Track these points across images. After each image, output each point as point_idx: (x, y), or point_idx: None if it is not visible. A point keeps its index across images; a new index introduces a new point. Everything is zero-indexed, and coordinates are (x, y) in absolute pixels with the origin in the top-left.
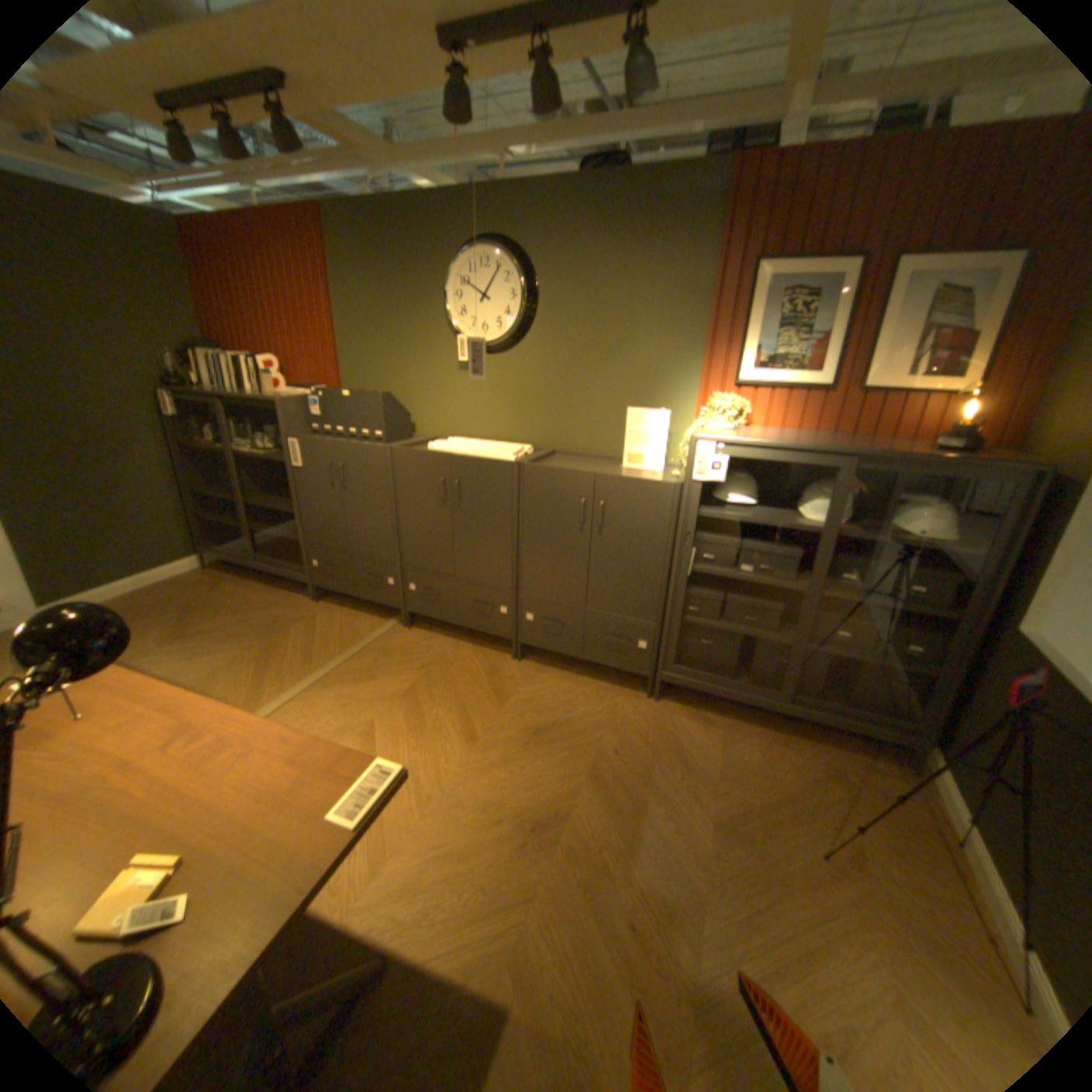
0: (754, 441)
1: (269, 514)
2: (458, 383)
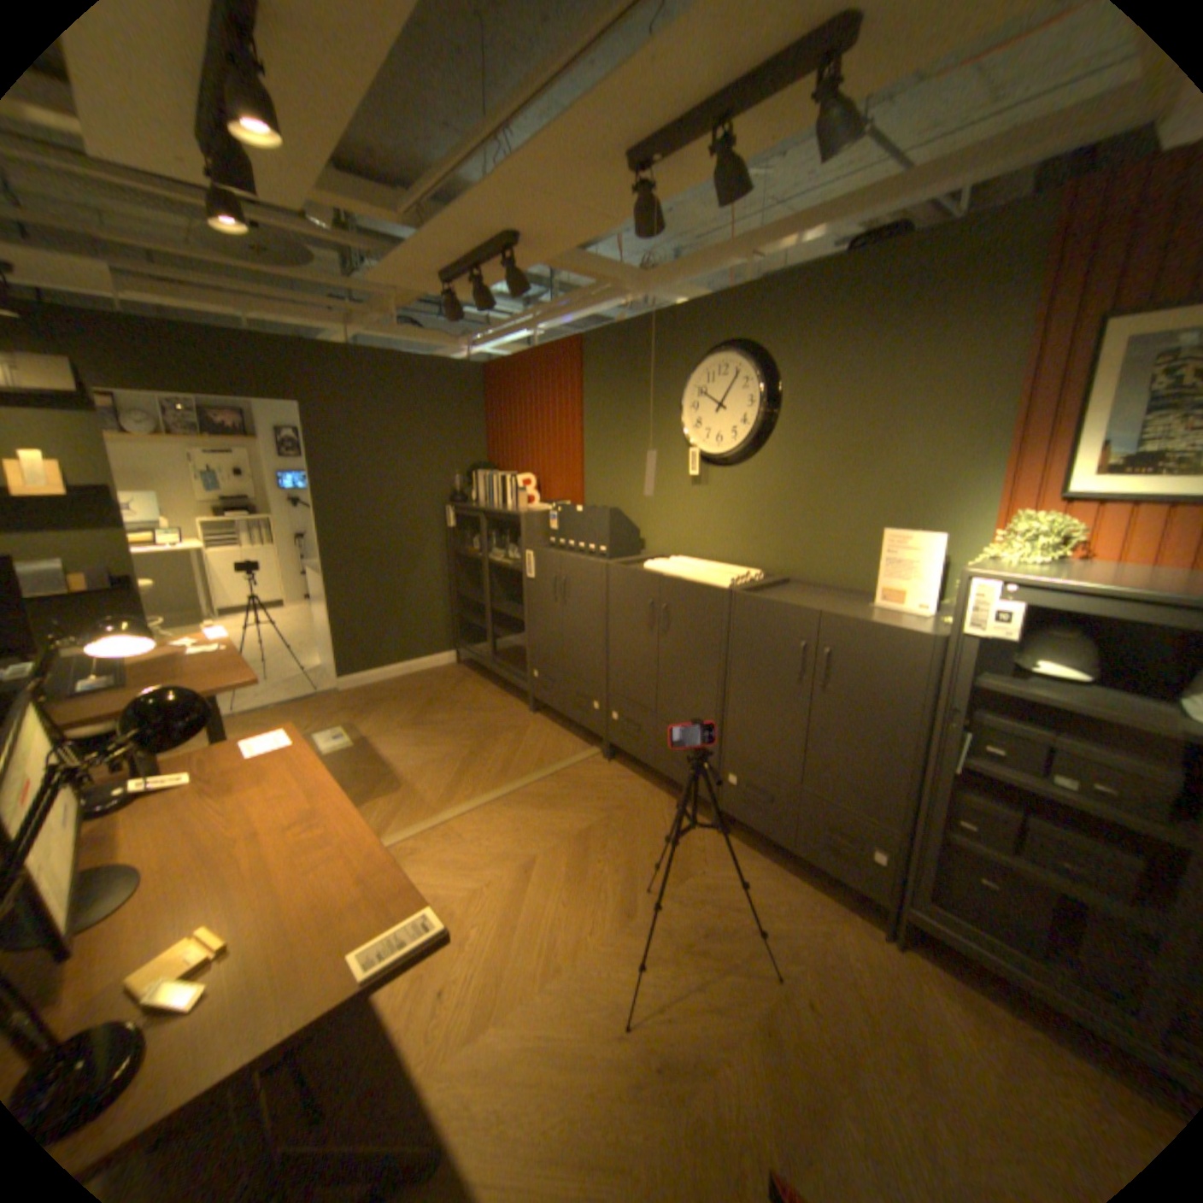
0: (1074, 584)
1: (515, 620)
2: (691, 498)
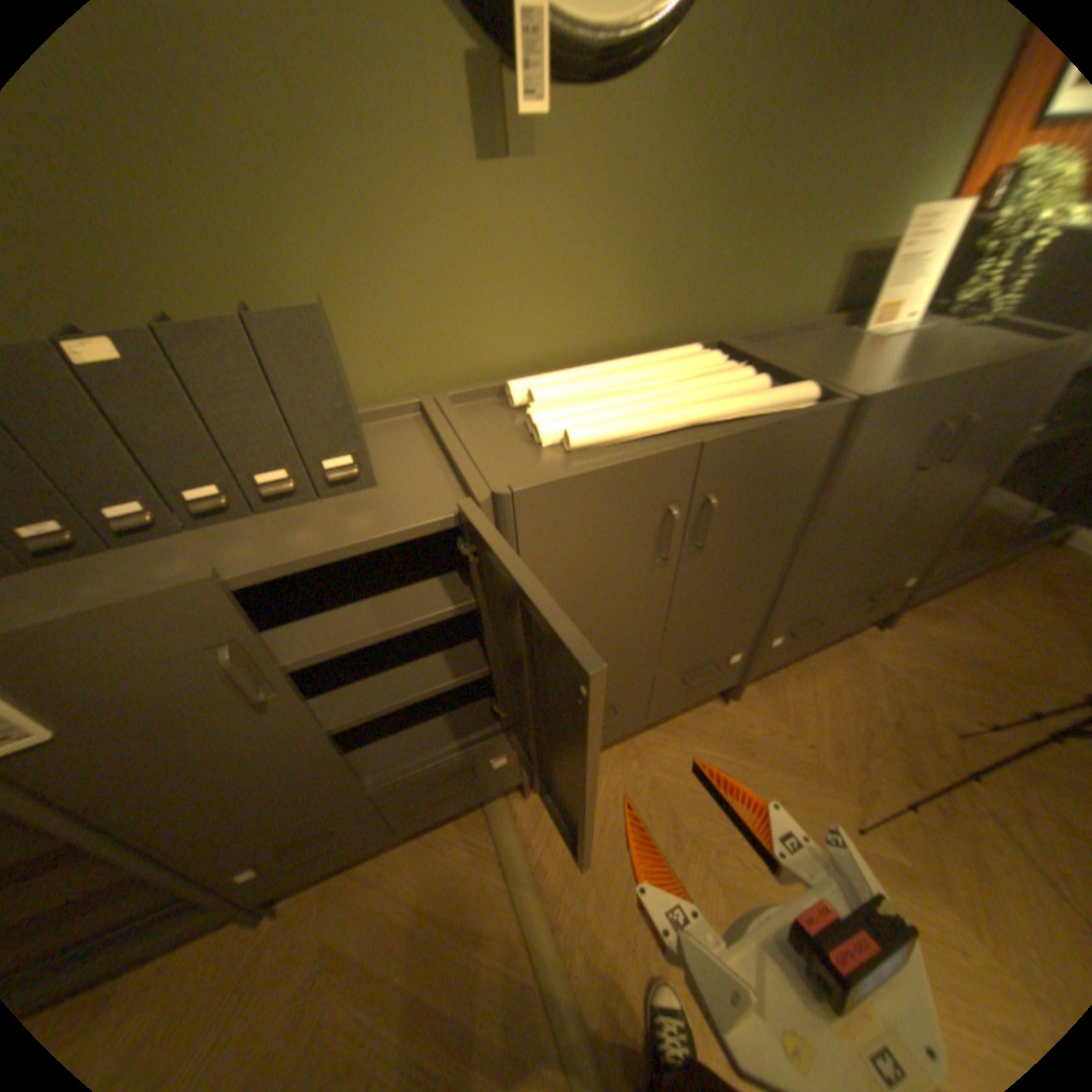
0: None
1: None
2: (479, 206)
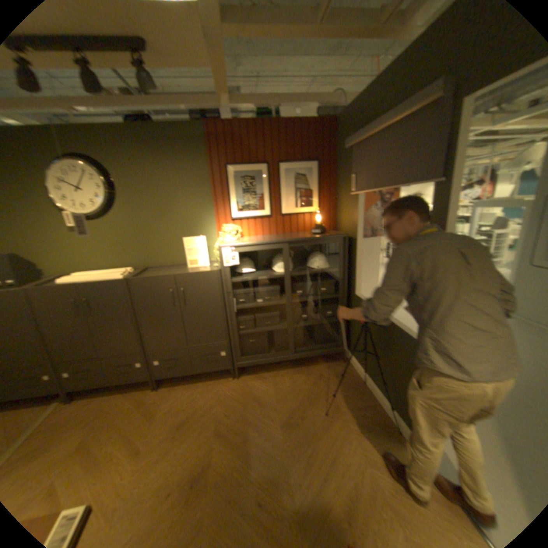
0: (245, 244)
1: None
2: (69, 239)
